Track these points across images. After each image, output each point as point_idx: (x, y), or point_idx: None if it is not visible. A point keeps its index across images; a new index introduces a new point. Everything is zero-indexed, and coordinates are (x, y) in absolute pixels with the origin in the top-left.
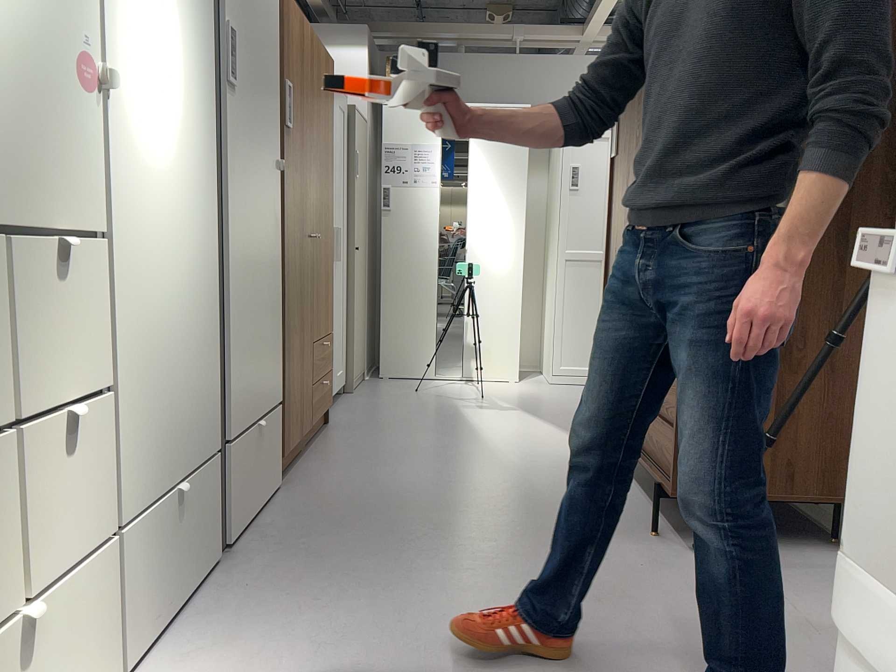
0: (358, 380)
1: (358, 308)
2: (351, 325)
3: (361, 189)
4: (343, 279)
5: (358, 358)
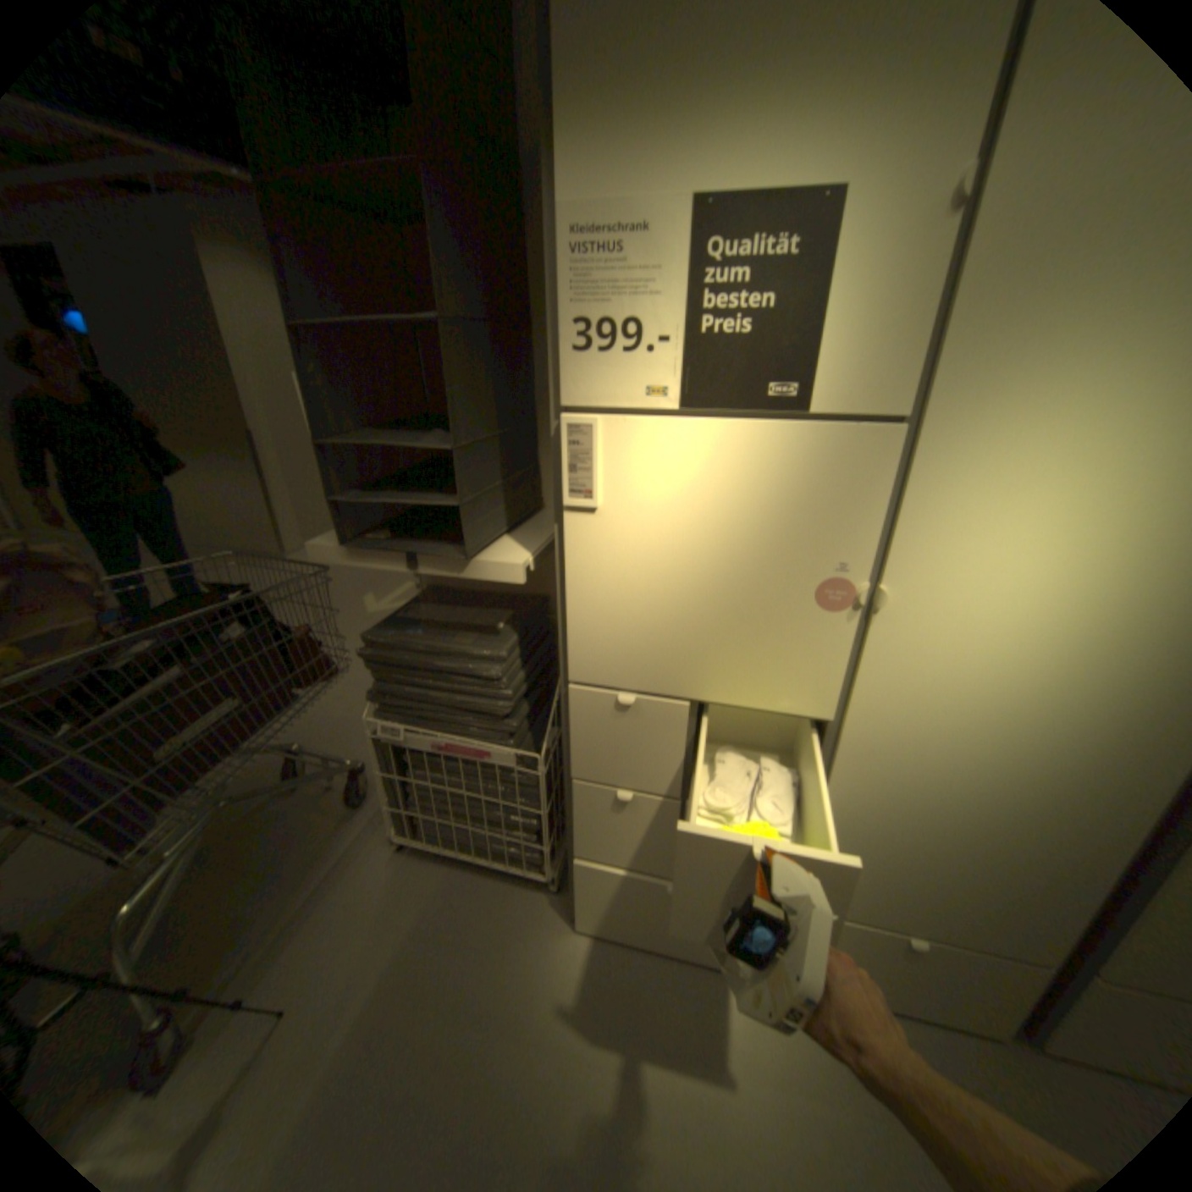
0: None
1: None
2: None
3: None
4: None
5: None
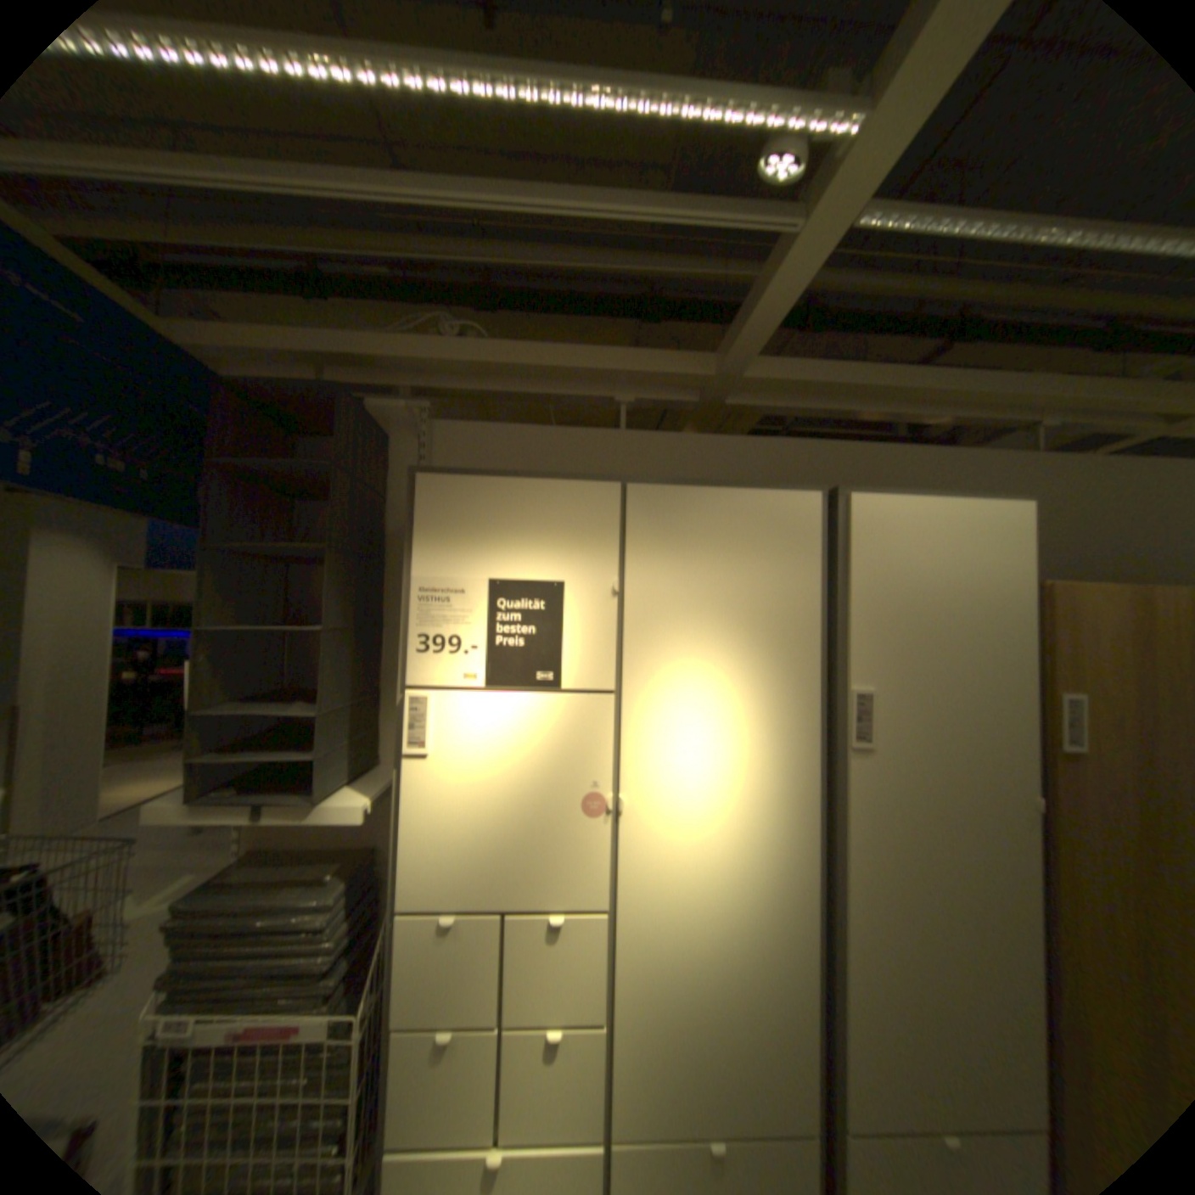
0: None
1: None
2: None
3: None
4: None
5: None
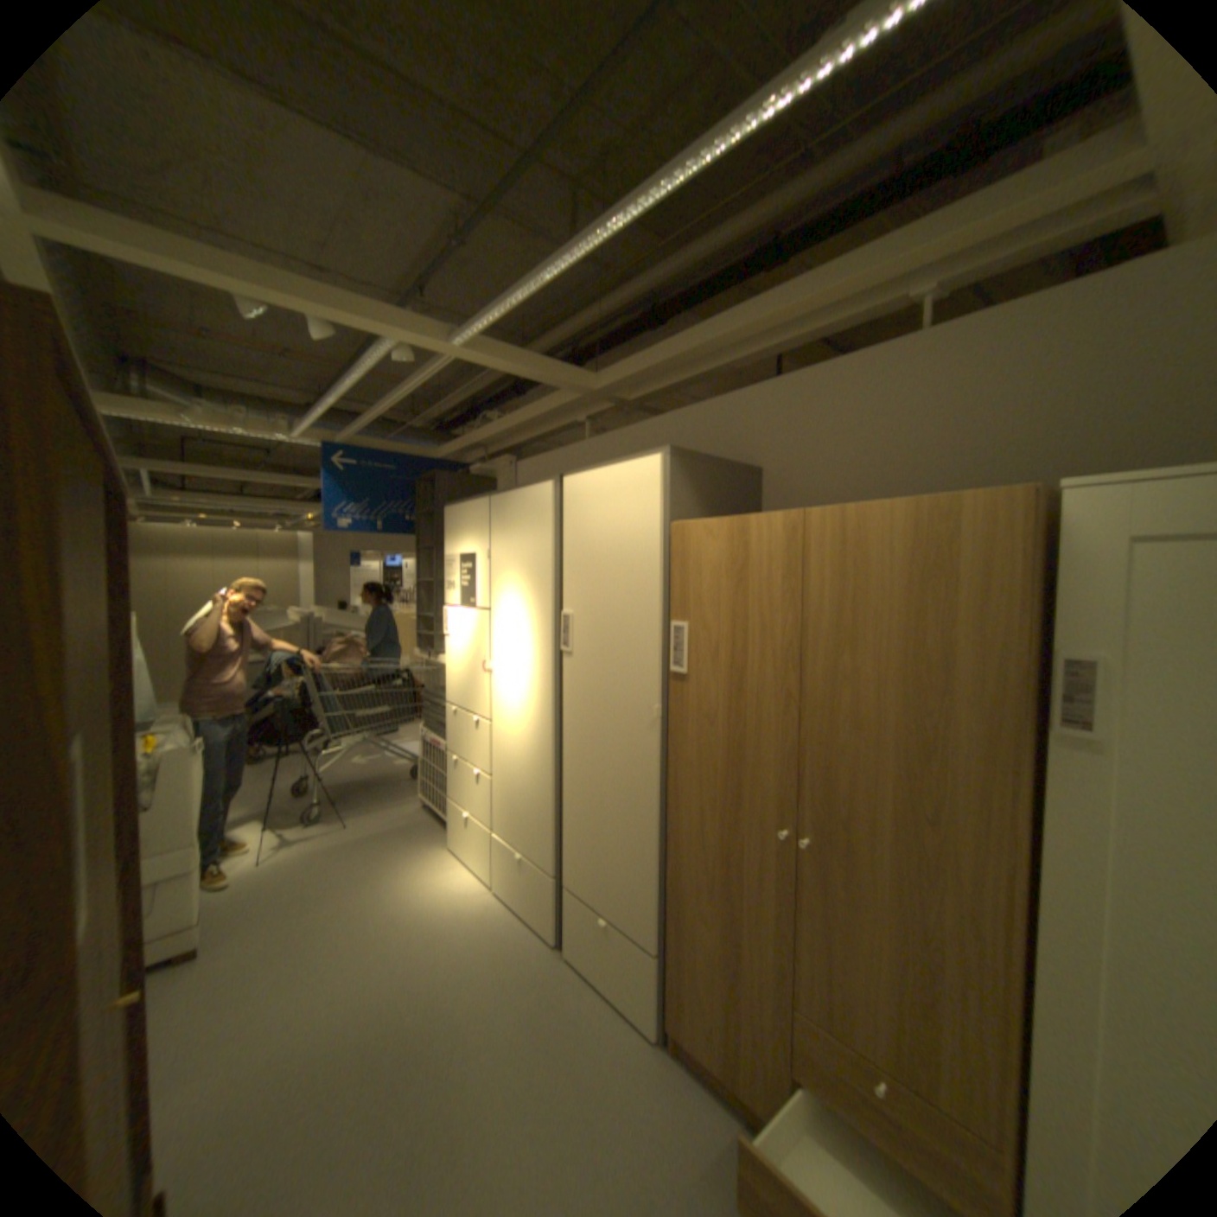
0: None
1: None
2: None
3: None
4: None
5: None
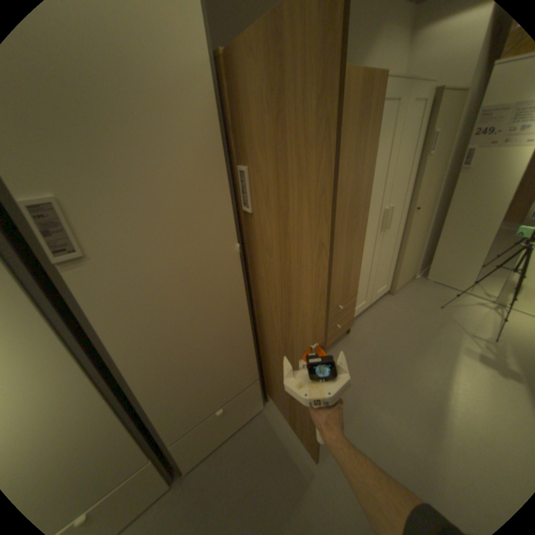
0: (405, 283)
1: (413, 244)
2: (401, 259)
3: (438, 159)
4: (397, 233)
5: (406, 273)
